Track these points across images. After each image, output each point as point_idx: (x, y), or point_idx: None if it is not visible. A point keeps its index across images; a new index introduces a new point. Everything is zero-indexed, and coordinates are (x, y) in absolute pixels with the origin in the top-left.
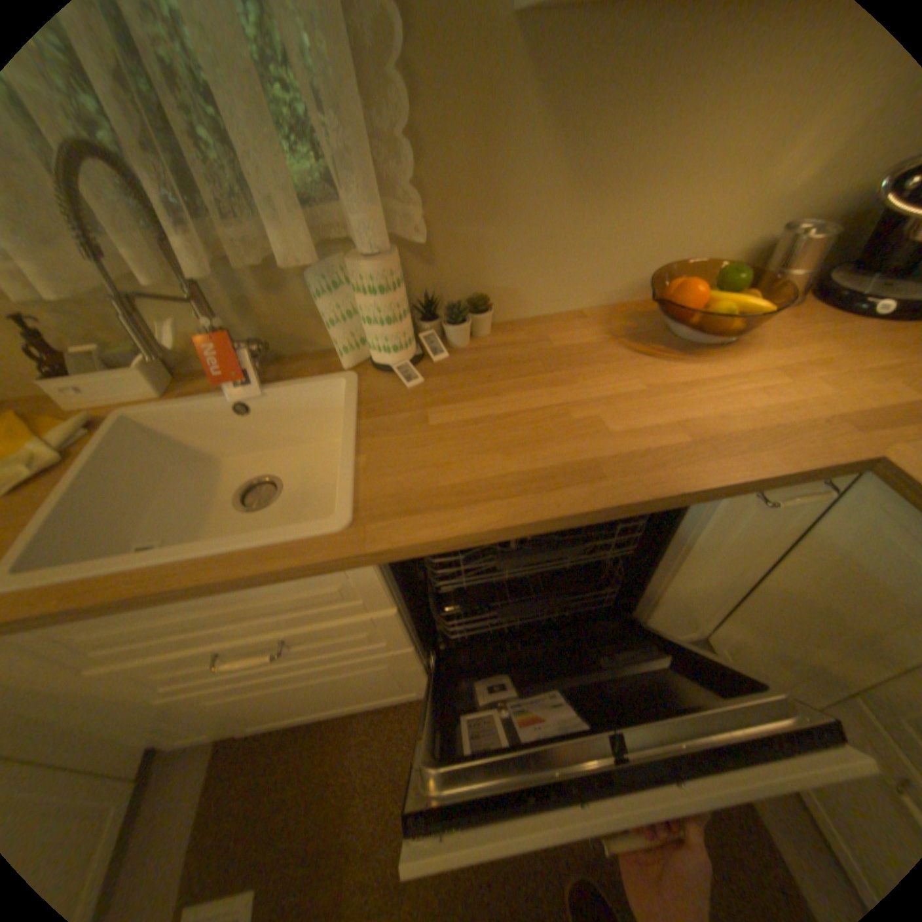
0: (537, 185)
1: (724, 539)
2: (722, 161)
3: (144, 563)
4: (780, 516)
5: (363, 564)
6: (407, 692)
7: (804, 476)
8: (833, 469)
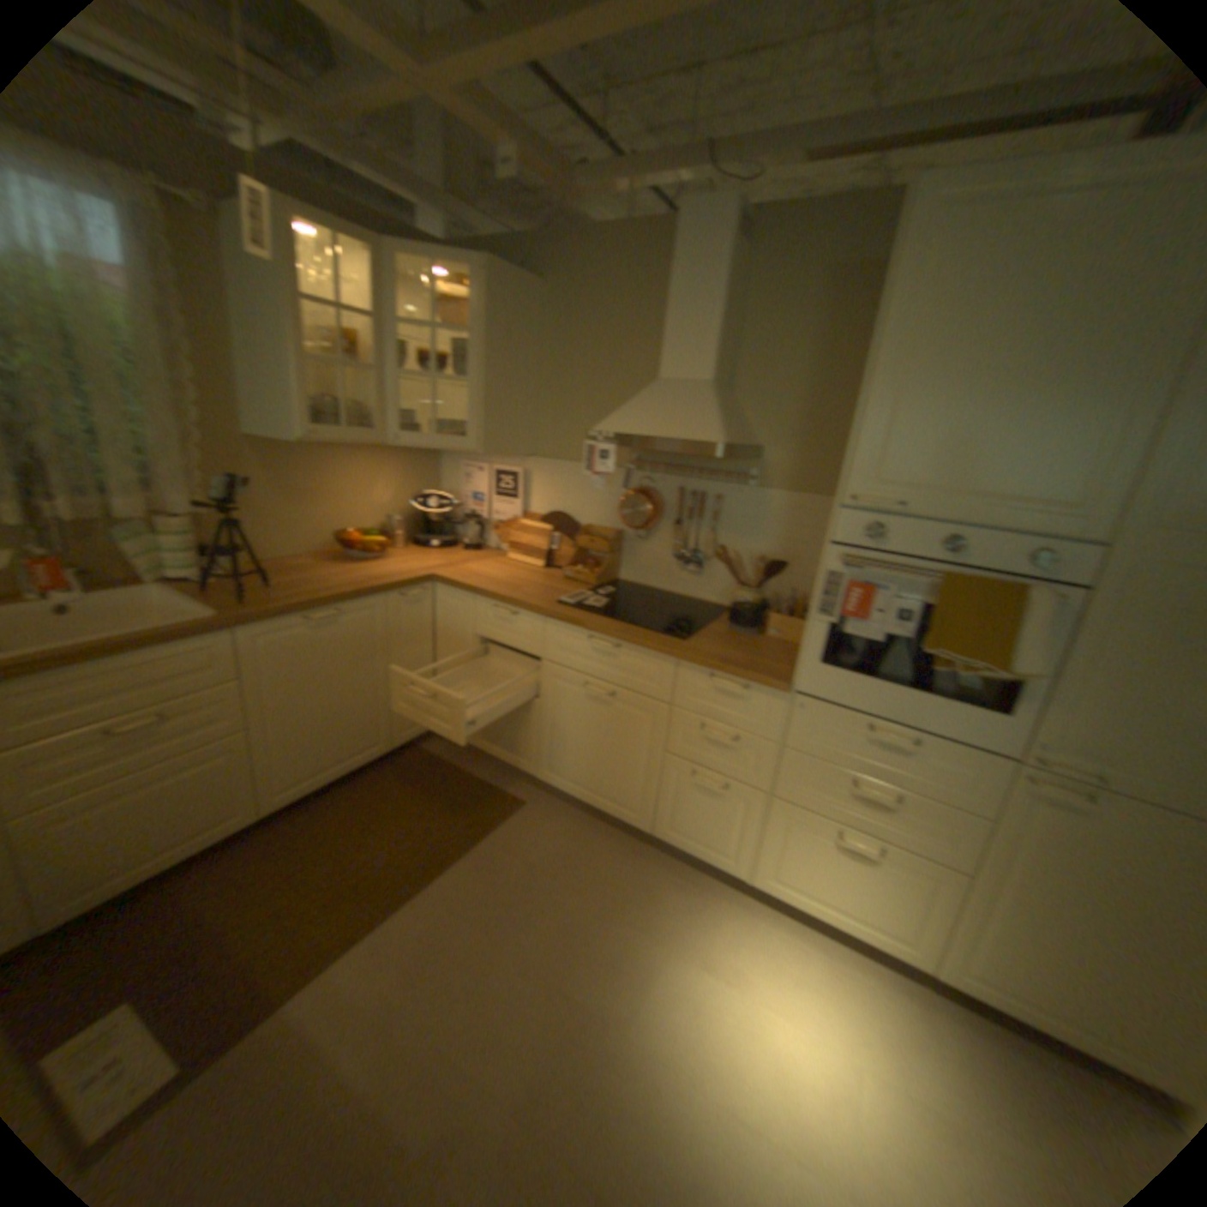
0: (256, 496)
1: (396, 625)
2: (344, 492)
3: (87, 643)
4: (412, 610)
5: (225, 630)
6: (232, 816)
7: (405, 583)
8: (414, 580)
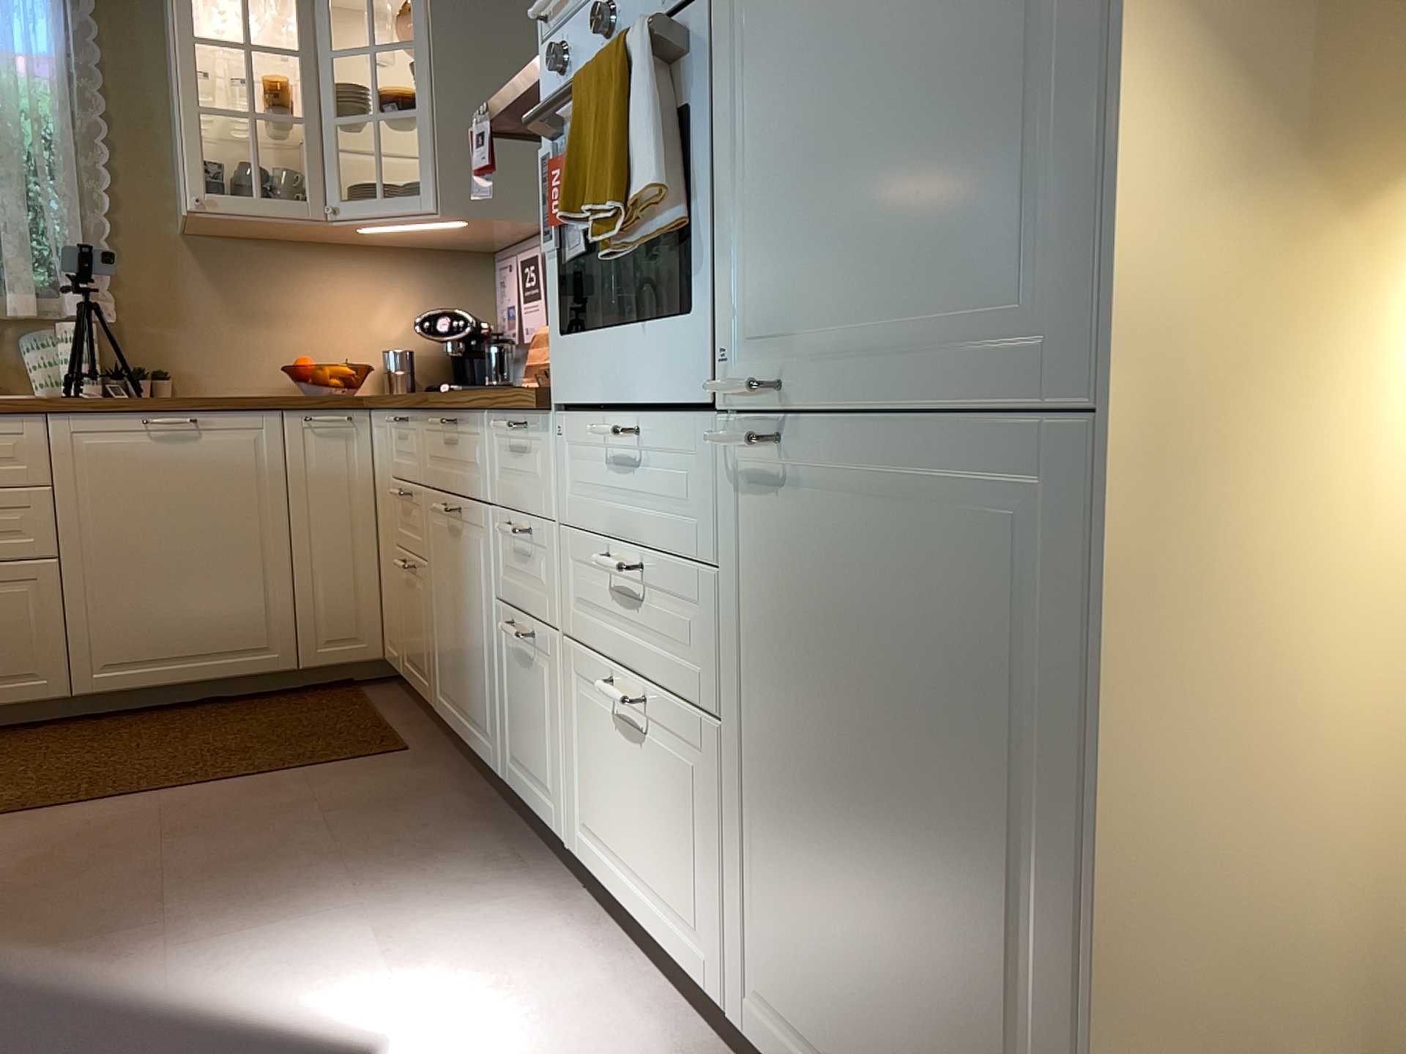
0: (202, 312)
1: (305, 465)
2: (331, 314)
3: None
4: (335, 447)
5: (38, 412)
6: (38, 674)
7: (317, 400)
8: (334, 400)
